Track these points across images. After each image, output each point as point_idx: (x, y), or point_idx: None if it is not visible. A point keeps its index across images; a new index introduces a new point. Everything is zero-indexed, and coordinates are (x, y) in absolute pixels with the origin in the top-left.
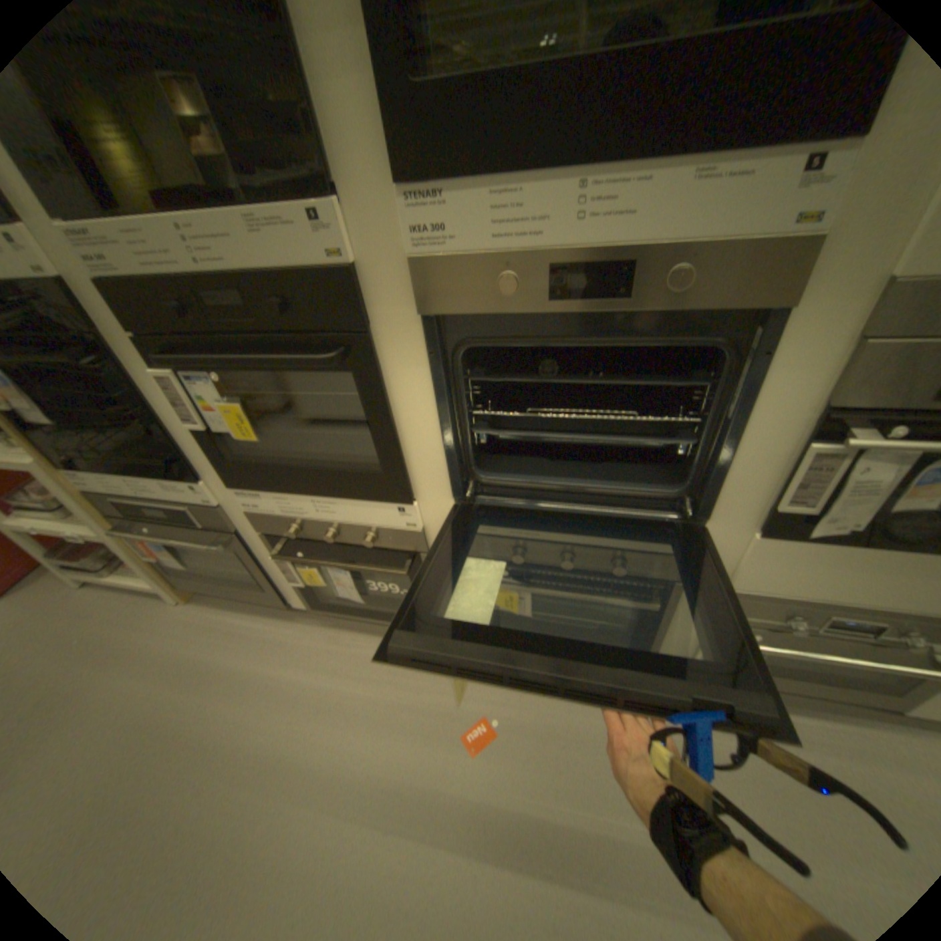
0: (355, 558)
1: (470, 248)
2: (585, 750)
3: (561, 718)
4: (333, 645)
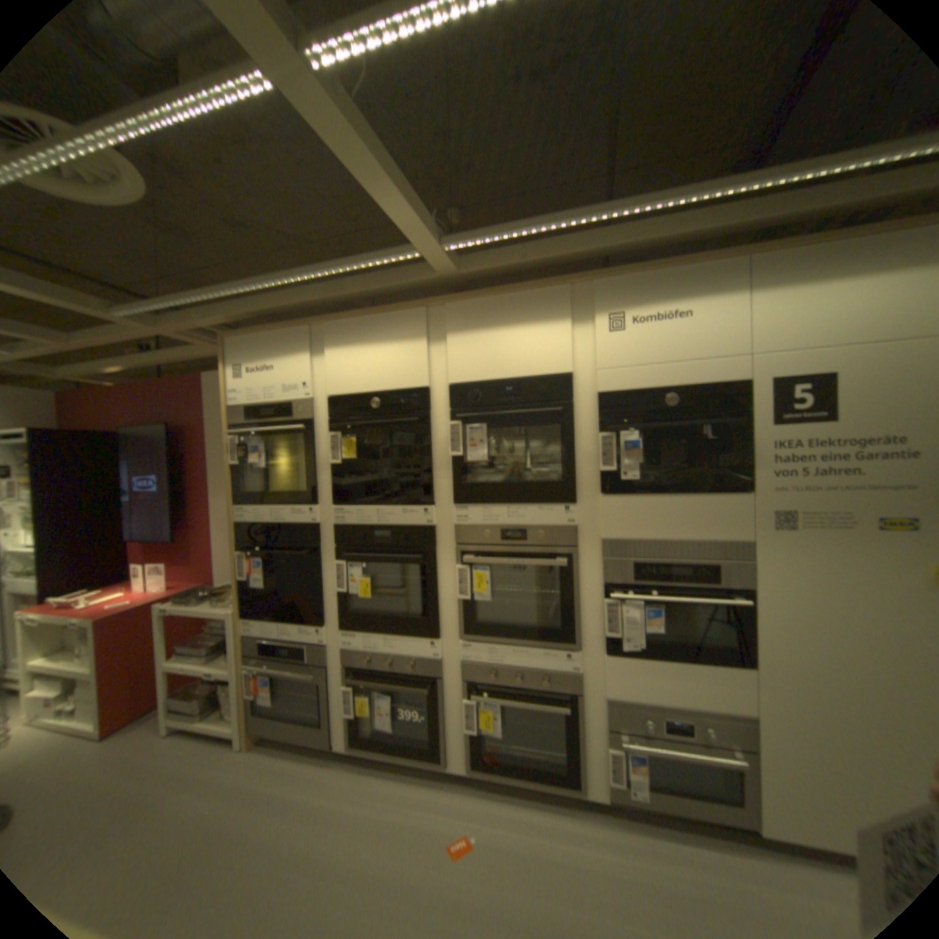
0: (396, 688)
1: (474, 524)
2: (538, 863)
3: (522, 842)
4: (355, 787)
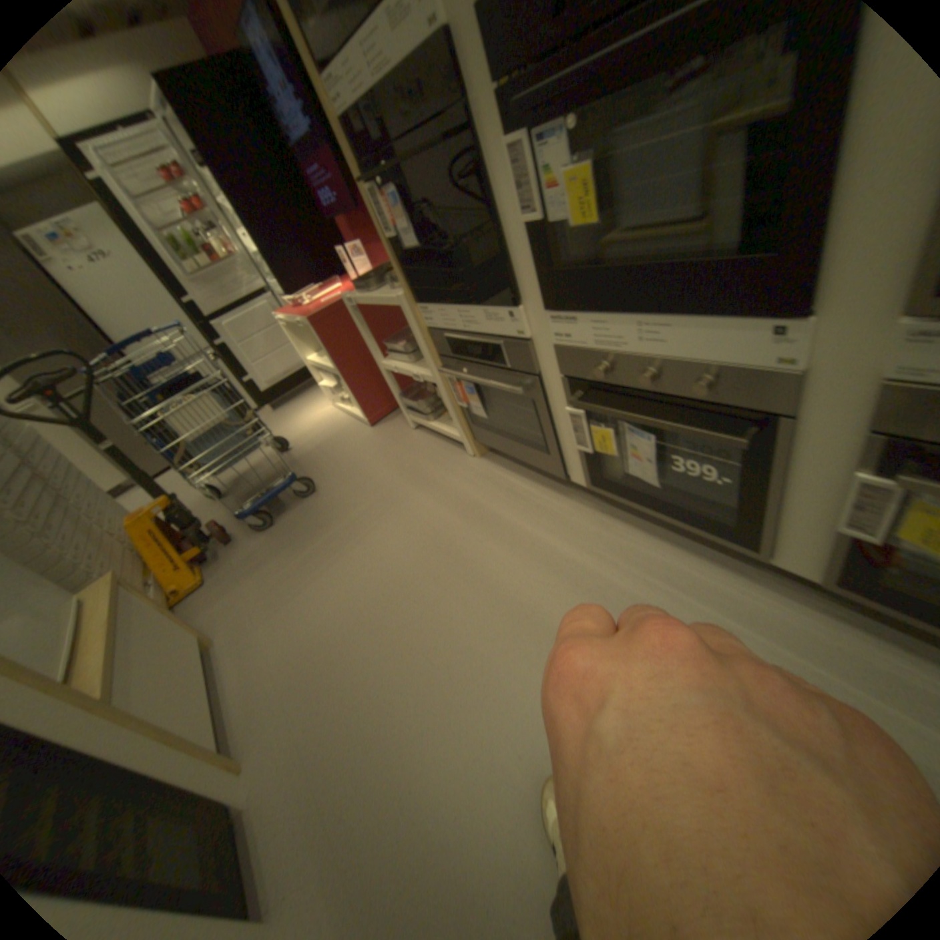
0: (668, 417)
1: None
2: None
3: None
4: (604, 530)
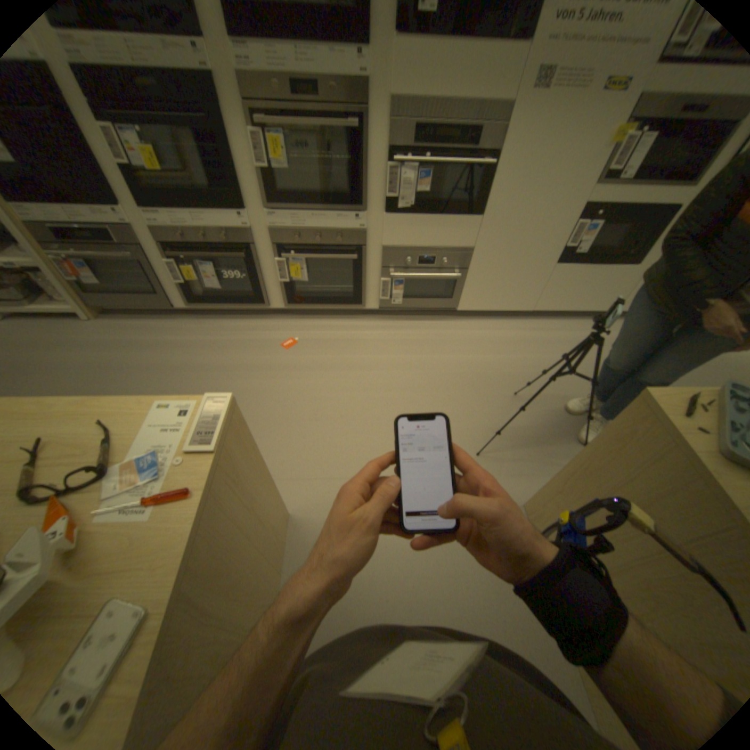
0: (214, 256)
1: (259, 73)
2: (337, 342)
3: (326, 335)
4: (203, 327)
